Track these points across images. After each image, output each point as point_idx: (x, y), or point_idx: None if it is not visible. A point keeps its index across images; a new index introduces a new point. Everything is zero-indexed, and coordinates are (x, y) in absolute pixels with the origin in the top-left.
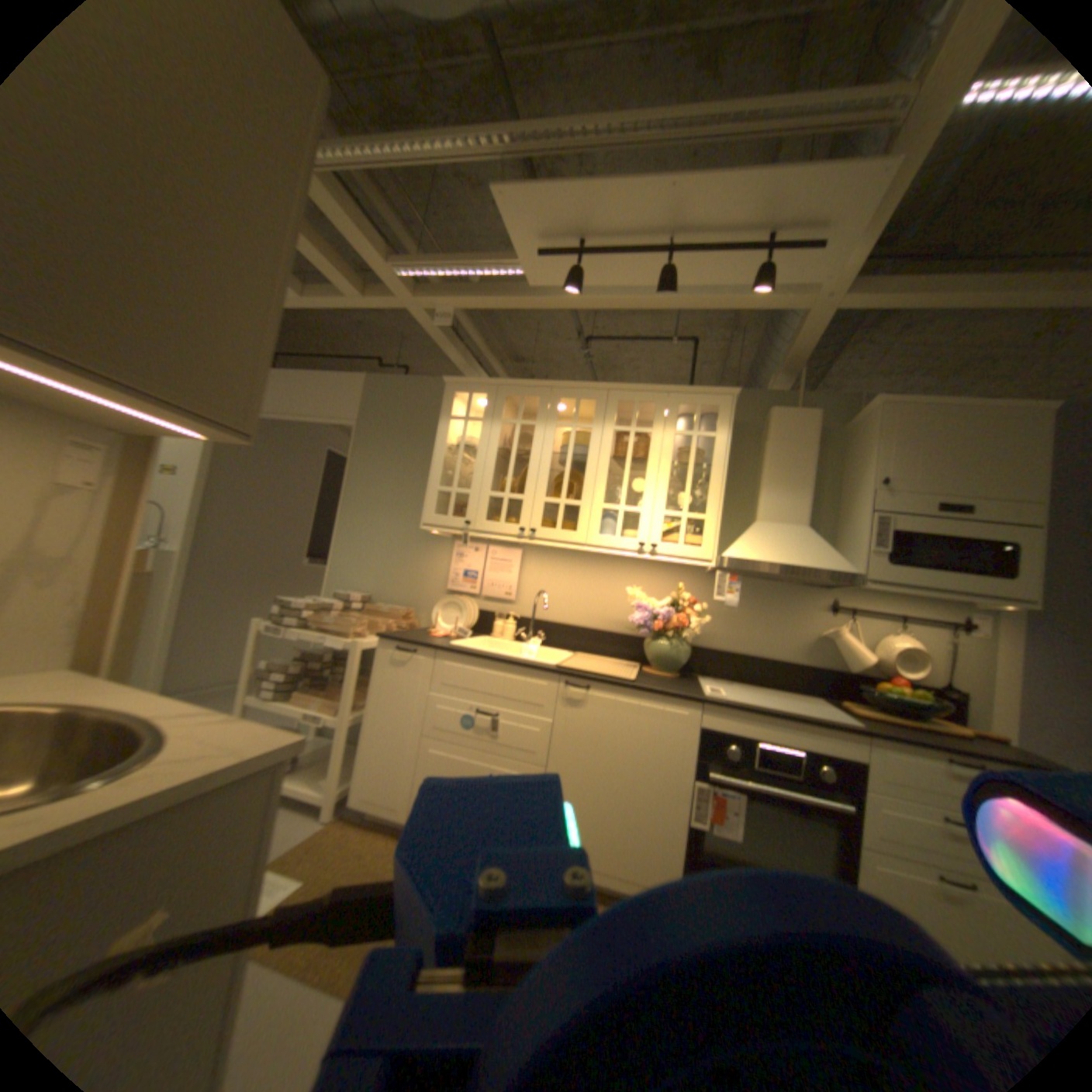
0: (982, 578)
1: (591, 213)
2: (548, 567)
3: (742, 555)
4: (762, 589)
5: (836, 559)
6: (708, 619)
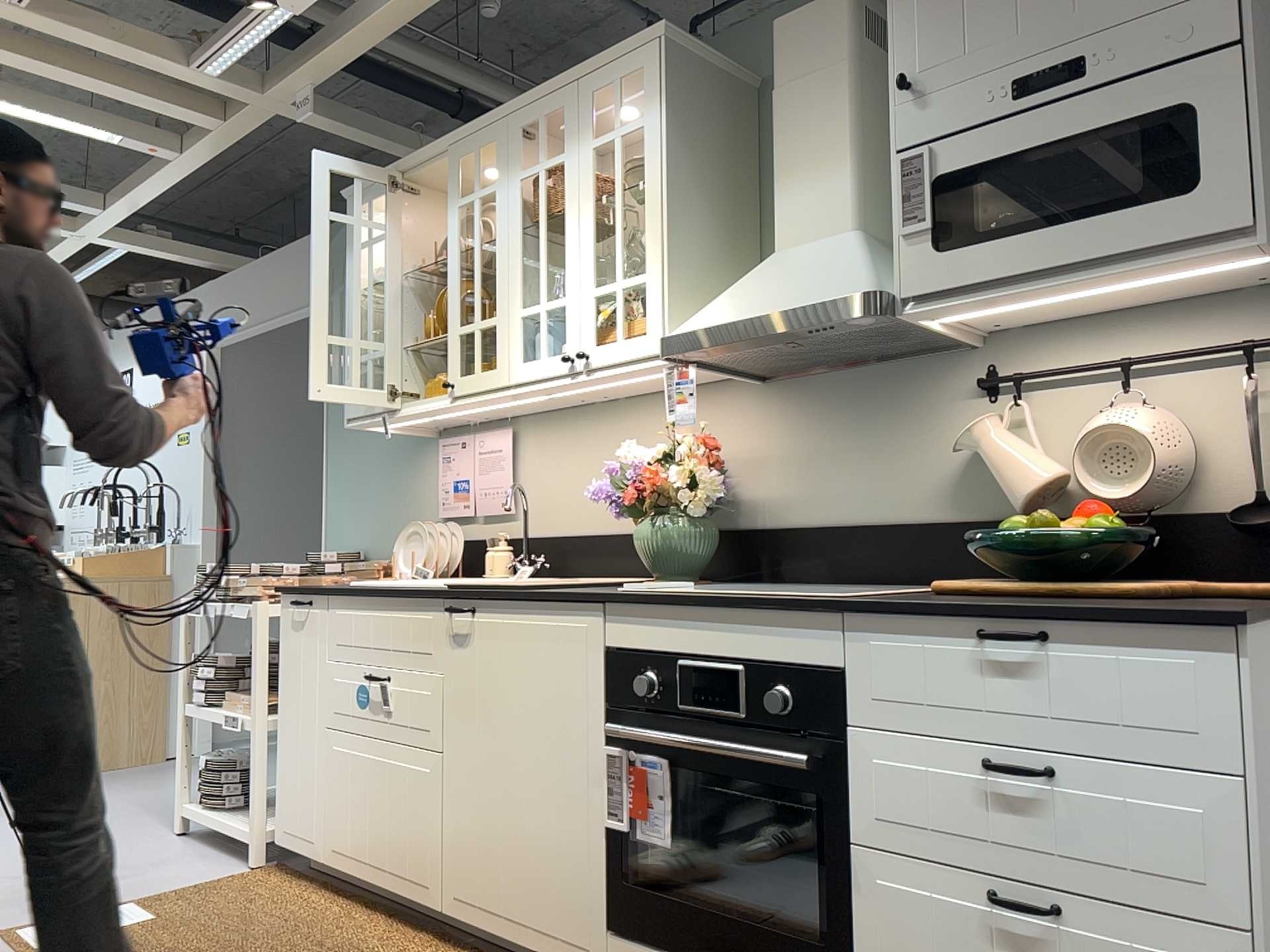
0: (1119, 213)
1: None
2: (548, 446)
3: (693, 325)
4: (855, 385)
5: (848, 278)
6: (775, 471)
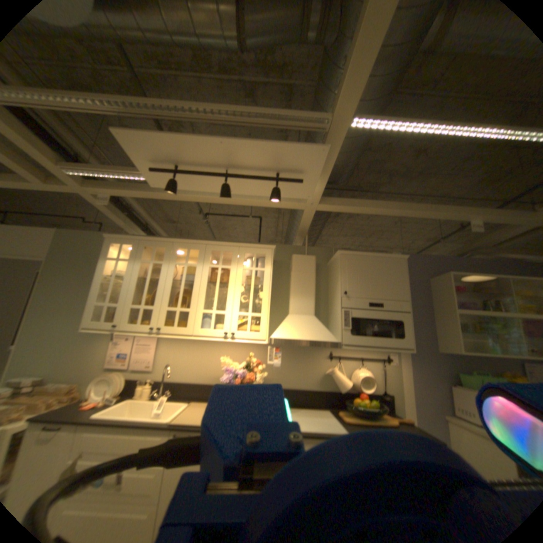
0: (391, 339)
1: (179, 151)
2: (175, 347)
3: (281, 335)
4: (296, 349)
5: (327, 334)
6: (269, 370)
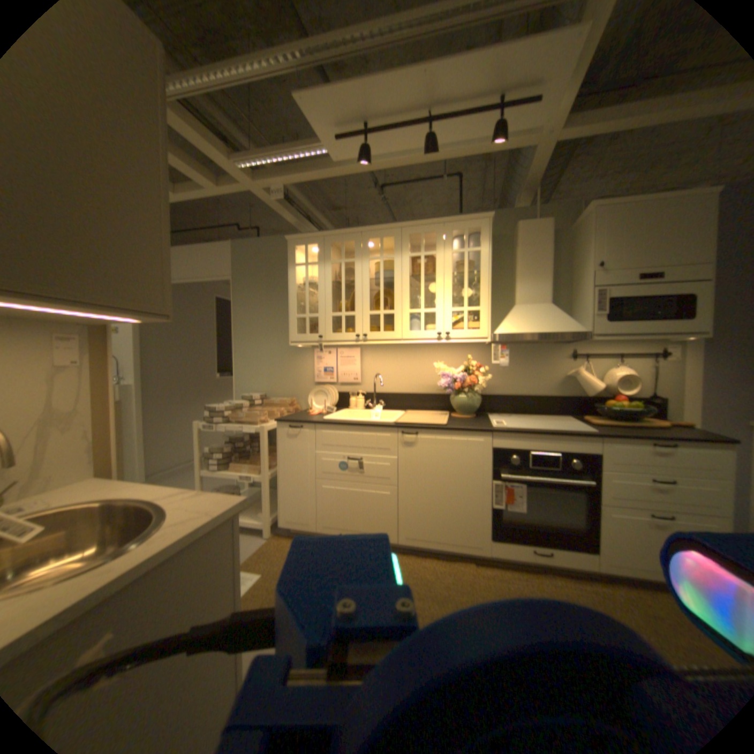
0: (671, 321)
1: (368, 102)
2: (378, 358)
3: (507, 331)
4: (524, 350)
5: (571, 324)
6: (490, 376)
